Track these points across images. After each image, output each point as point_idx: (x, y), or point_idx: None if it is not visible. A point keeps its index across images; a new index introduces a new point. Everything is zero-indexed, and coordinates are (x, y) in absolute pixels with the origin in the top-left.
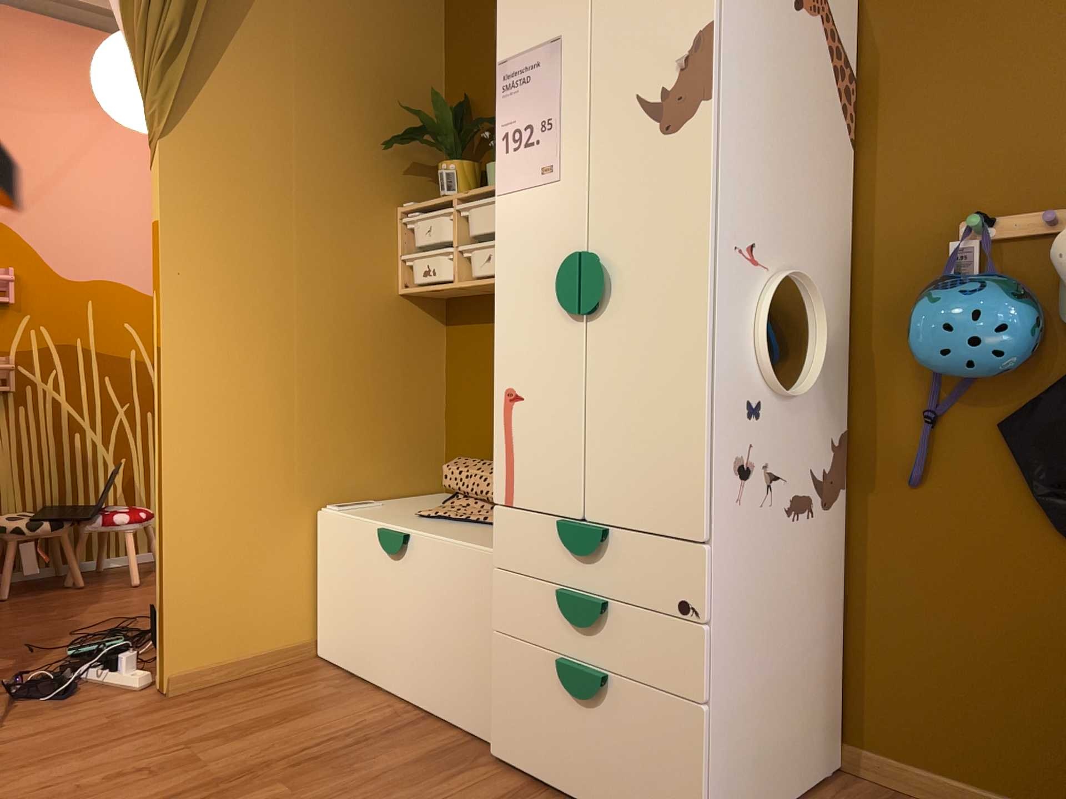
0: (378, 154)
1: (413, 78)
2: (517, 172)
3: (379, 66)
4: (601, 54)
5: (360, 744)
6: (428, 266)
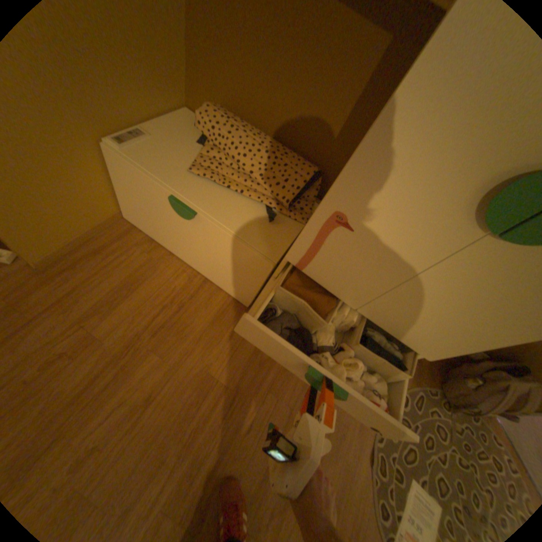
0: None
1: None
2: None
3: None
4: None
5: (182, 309)
6: None
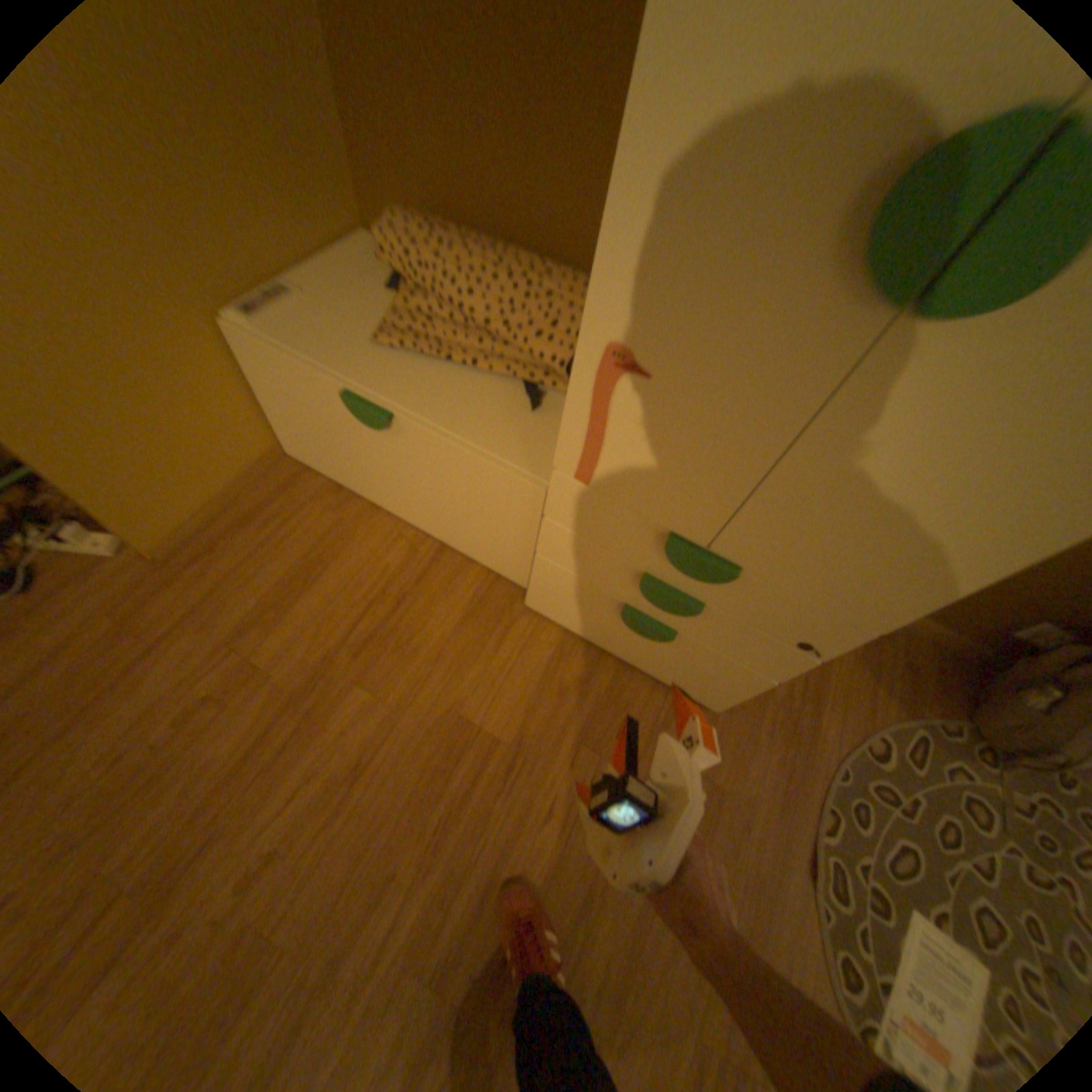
0: None
1: None
2: None
3: None
4: None
5: (403, 605)
6: None
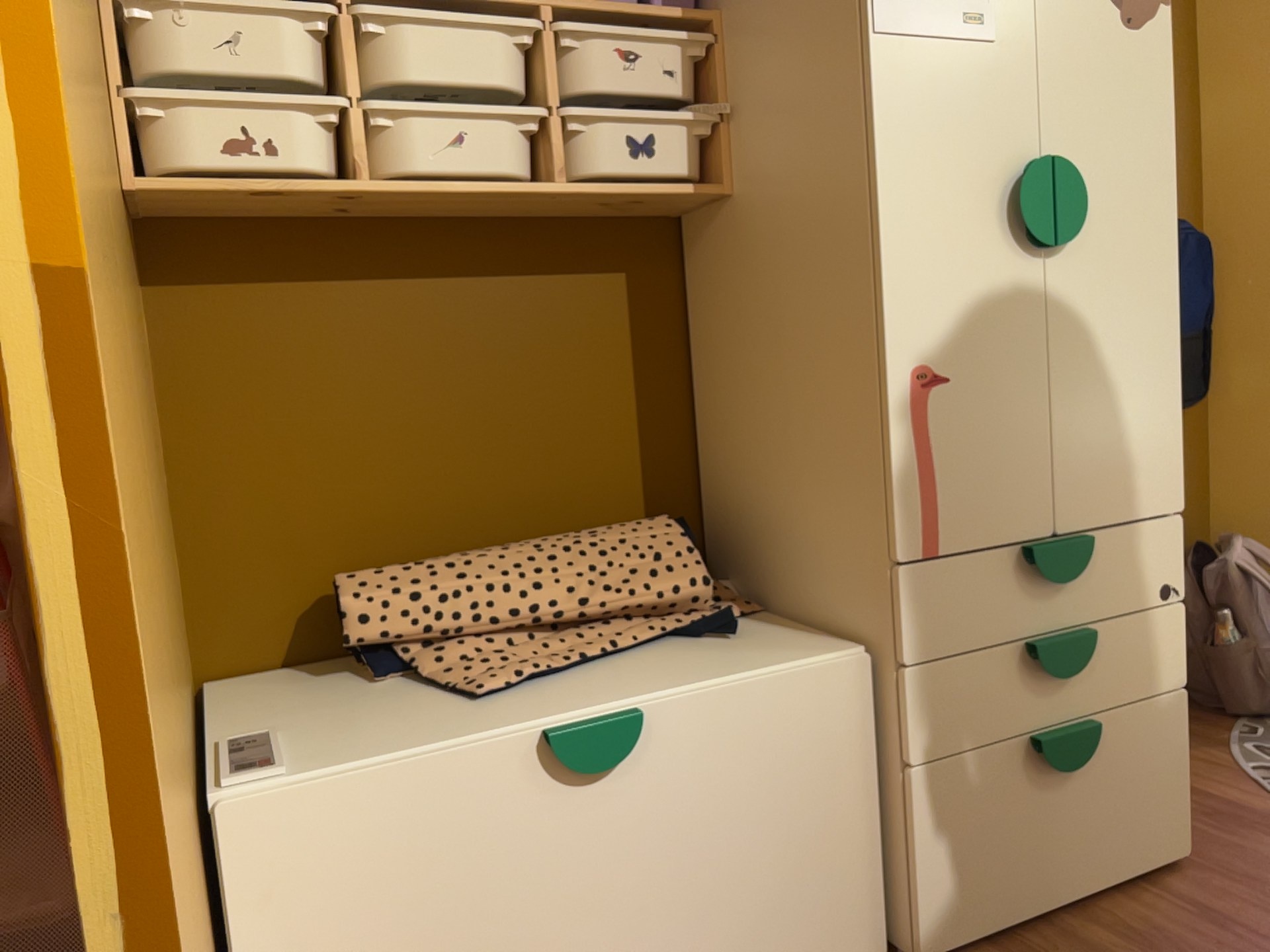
0: None
1: None
2: (917, 5)
3: None
4: None
5: None
6: (247, 133)
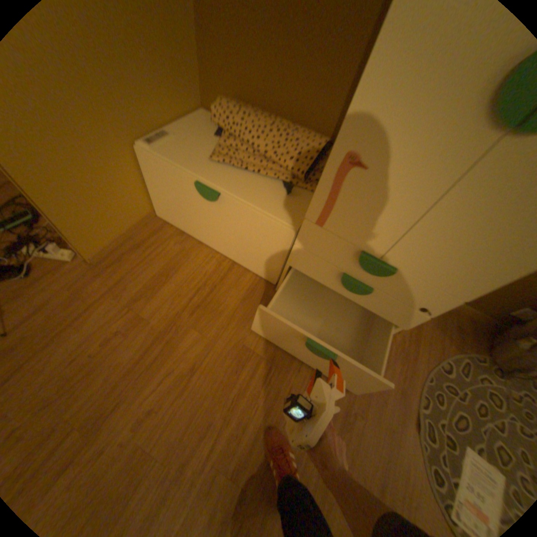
0: None
1: None
2: None
3: None
4: None
5: (214, 290)
6: None
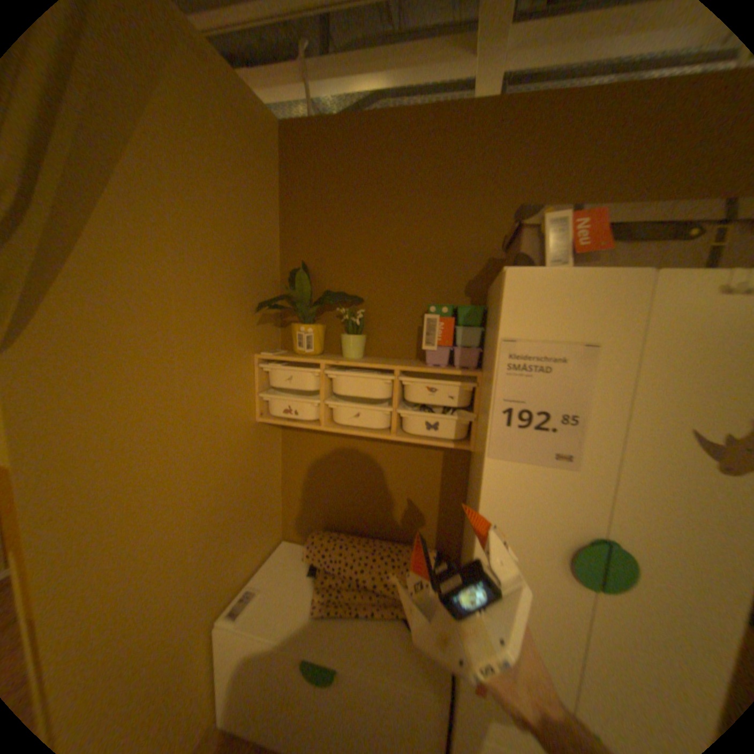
0: (241, 312)
1: (261, 240)
2: (521, 446)
3: (239, 231)
4: (653, 377)
5: None
6: (290, 406)
